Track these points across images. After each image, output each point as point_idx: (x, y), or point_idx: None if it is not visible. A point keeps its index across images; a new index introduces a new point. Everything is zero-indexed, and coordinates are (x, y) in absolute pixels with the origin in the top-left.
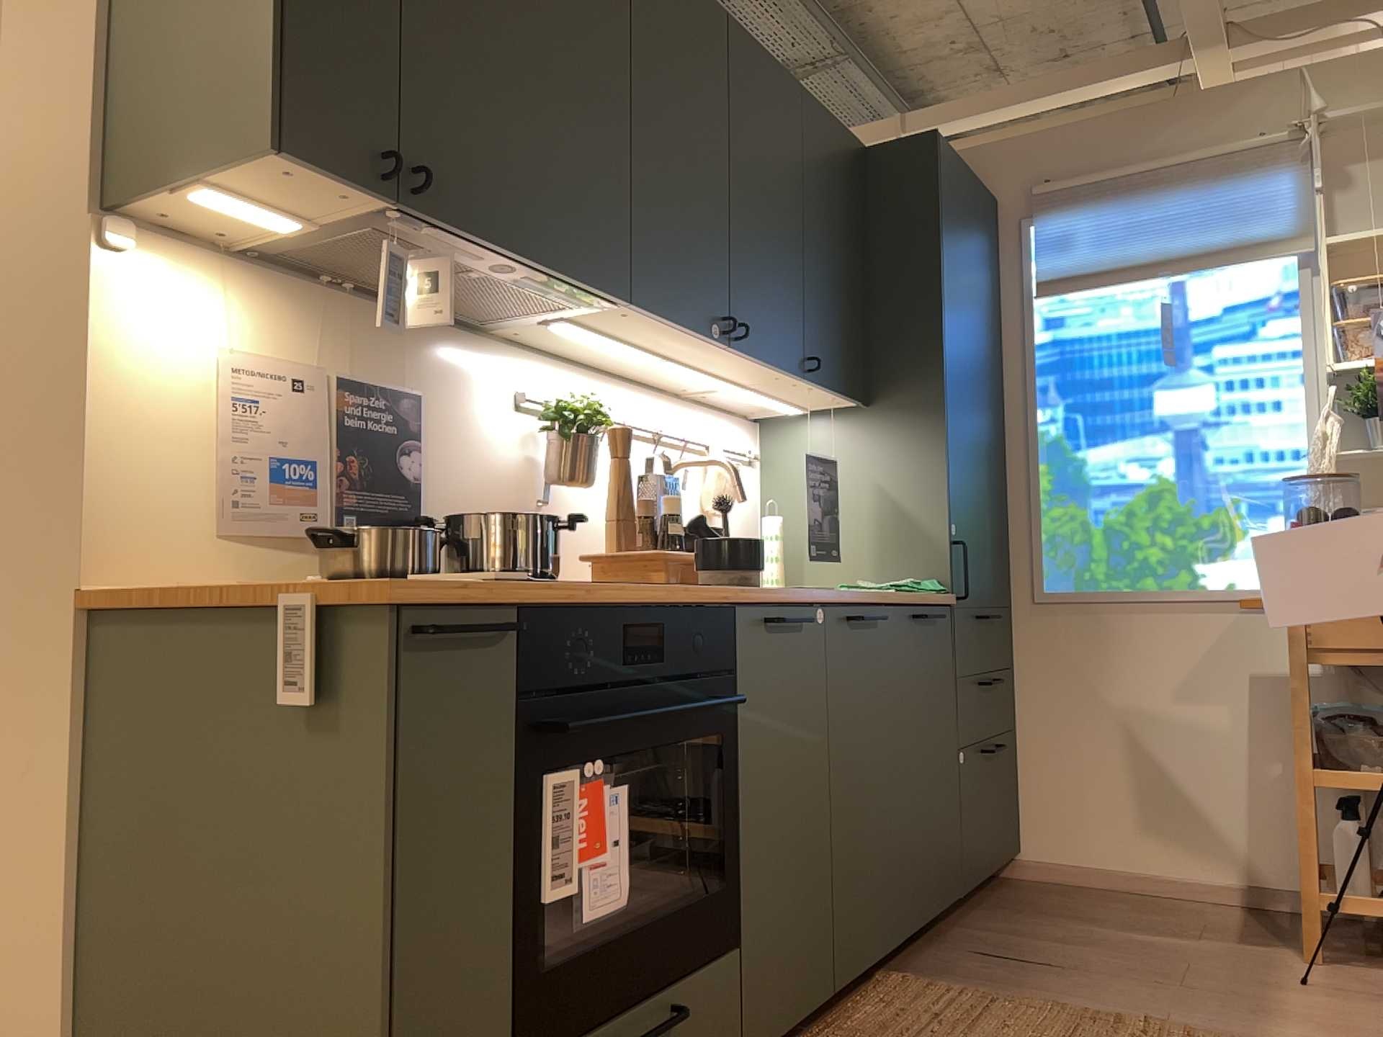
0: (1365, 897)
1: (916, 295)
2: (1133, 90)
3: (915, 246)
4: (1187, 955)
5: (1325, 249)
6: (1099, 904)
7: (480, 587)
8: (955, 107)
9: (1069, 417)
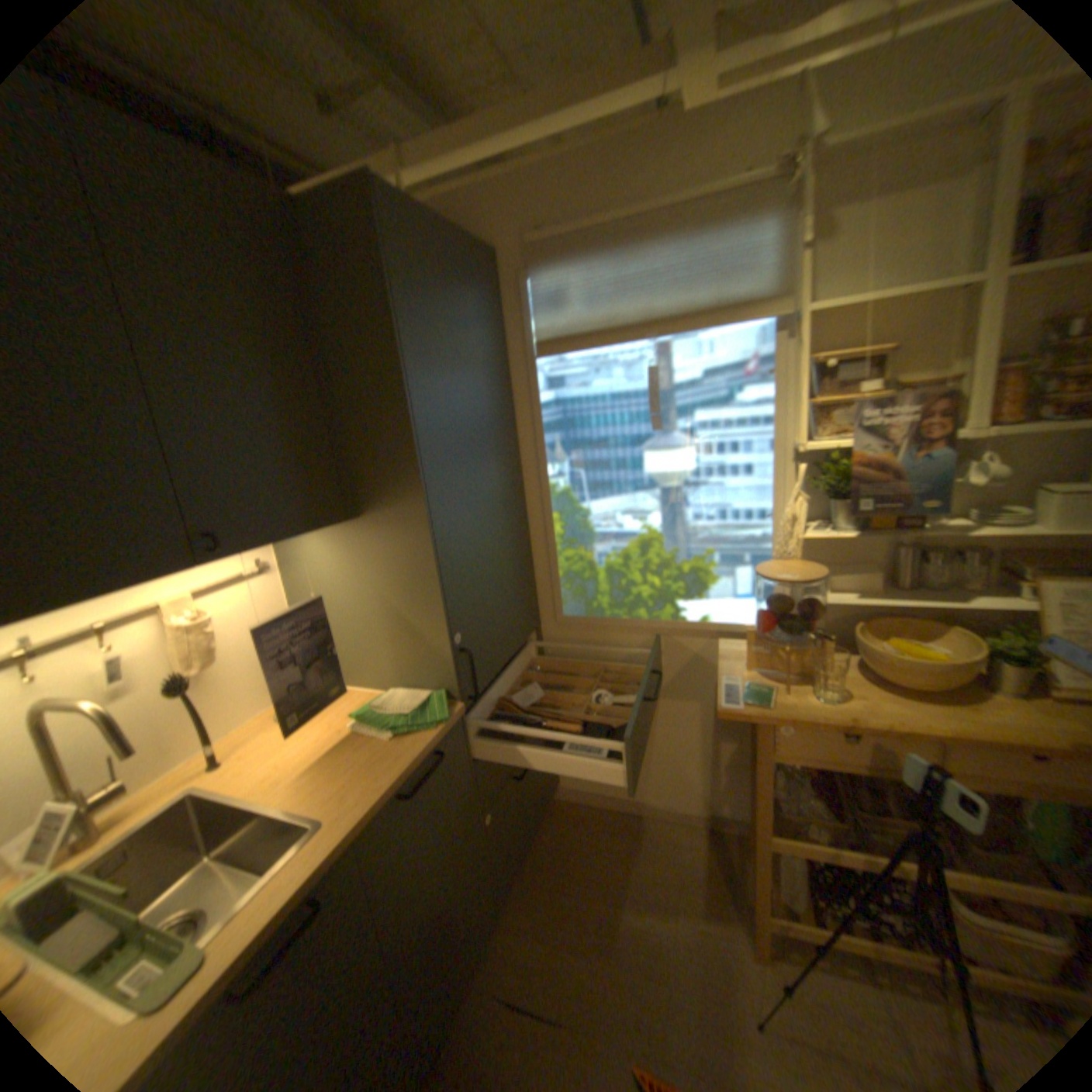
0: (802, 909)
1: (382, 395)
2: (623, 109)
3: (371, 332)
4: (668, 968)
5: (812, 312)
6: (608, 849)
7: None
8: (448, 131)
9: (575, 473)
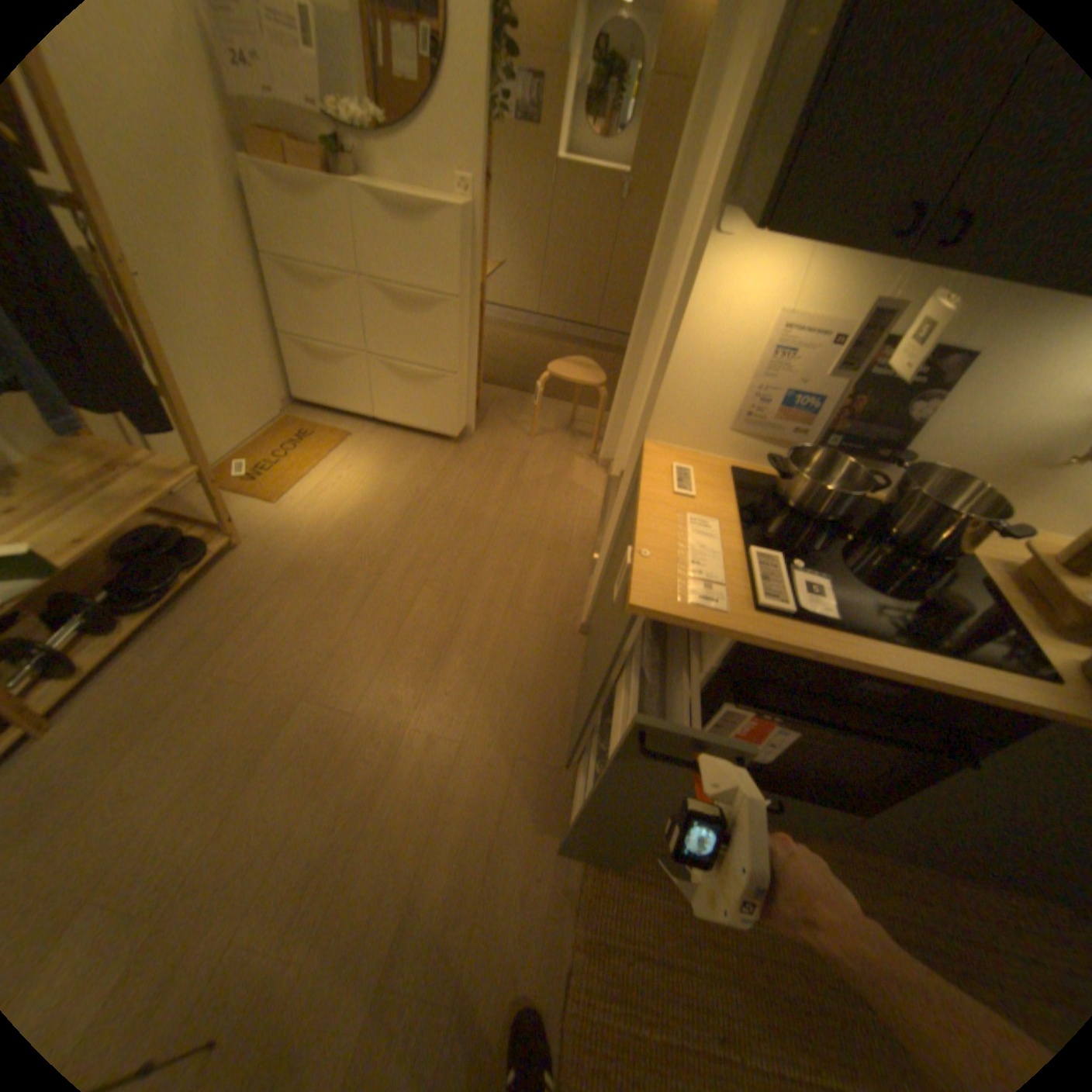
0: None
1: None
2: None
3: None
4: None
5: None
6: None
7: (725, 617)
8: None
9: None
